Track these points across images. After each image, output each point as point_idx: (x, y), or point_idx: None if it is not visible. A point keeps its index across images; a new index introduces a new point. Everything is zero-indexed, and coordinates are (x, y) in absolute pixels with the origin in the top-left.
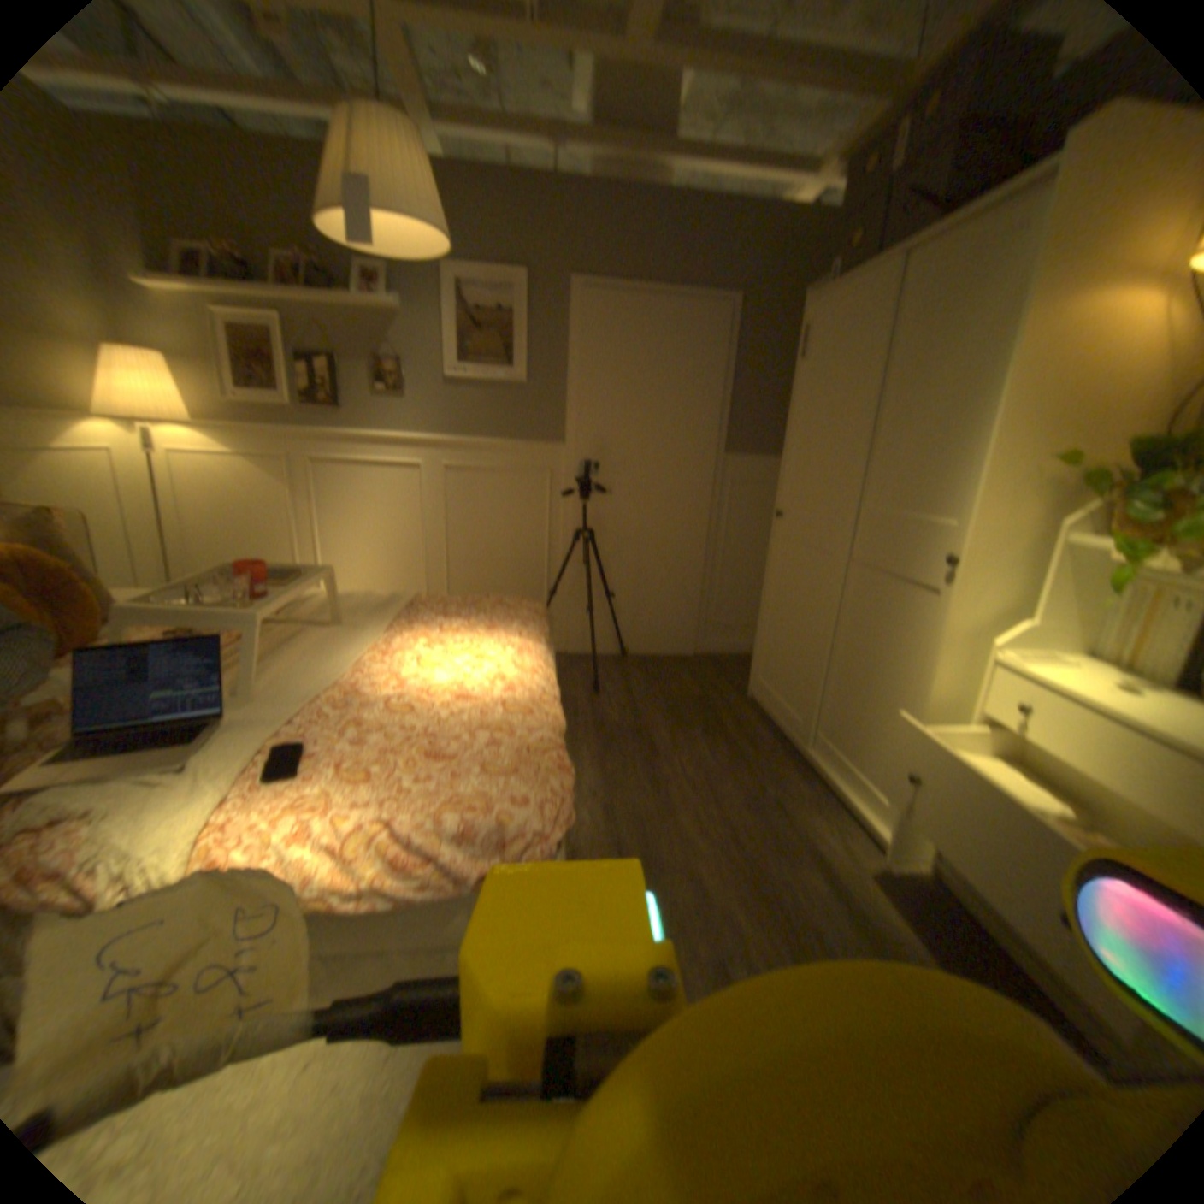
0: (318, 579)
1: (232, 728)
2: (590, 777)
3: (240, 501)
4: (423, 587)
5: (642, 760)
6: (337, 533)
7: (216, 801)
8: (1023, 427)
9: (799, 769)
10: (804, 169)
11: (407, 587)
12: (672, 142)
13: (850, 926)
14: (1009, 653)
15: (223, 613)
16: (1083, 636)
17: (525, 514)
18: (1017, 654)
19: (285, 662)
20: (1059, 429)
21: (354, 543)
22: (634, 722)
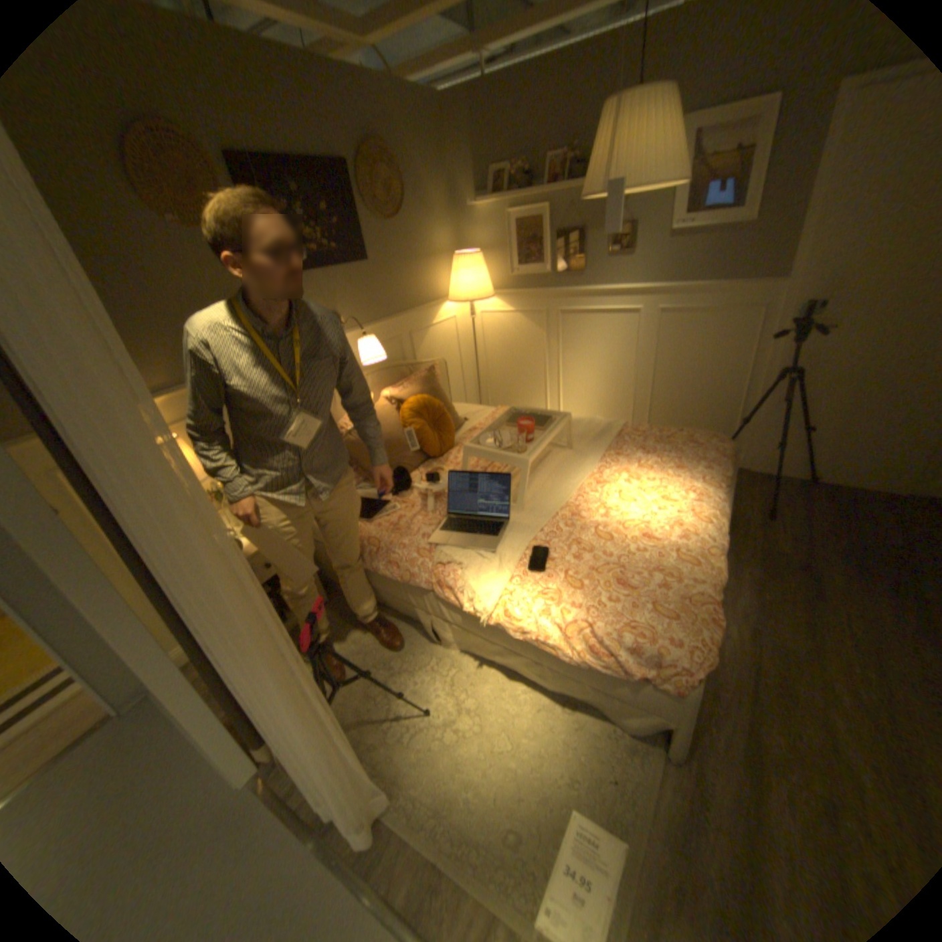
0: (561, 426)
1: (514, 528)
2: (747, 600)
3: (516, 342)
4: (630, 405)
5: (806, 600)
6: (573, 363)
7: (509, 578)
8: None
9: None
10: None
11: (618, 404)
12: None
13: None
14: None
15: (511, 457)
16: None
17: (731, 348)
18: None
19: (540, 480)
20: None
21: (584, 370)
22: (808, 558)
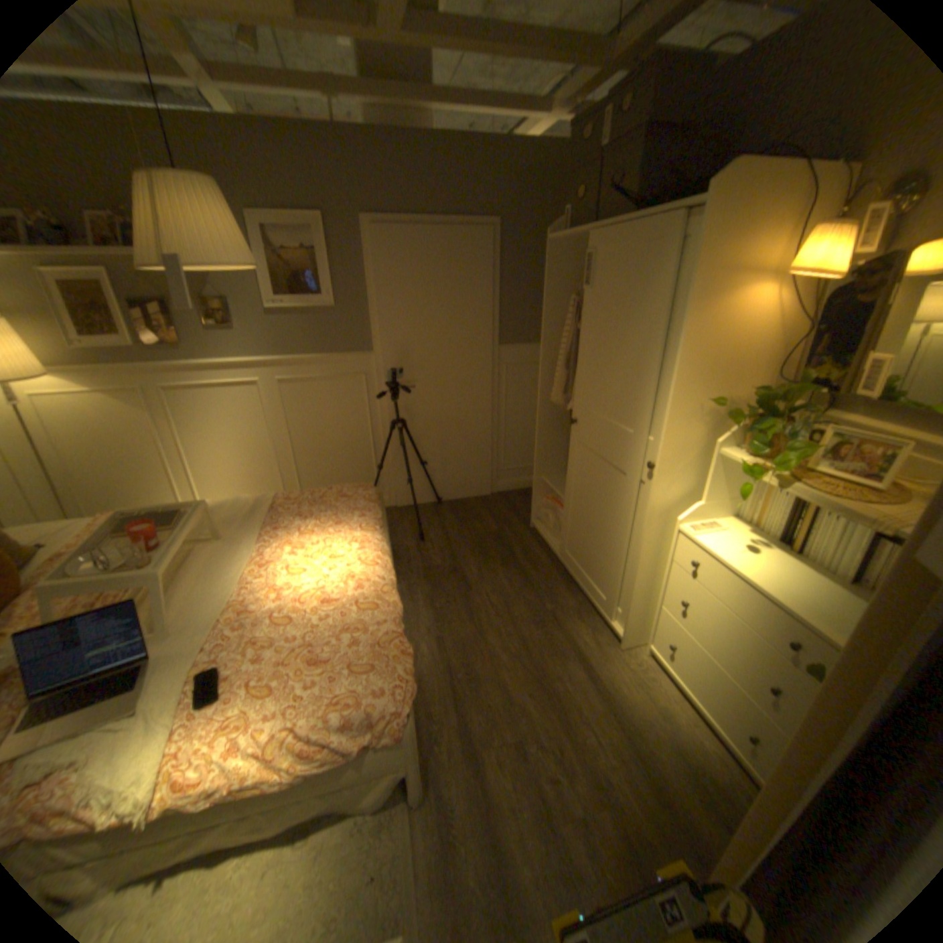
0: (195, 517)
1: (160, 665)
2: (425, 615)
3: (106, 429)
4: (277, 474)
5: (460, 594)
6: (197, 443)
7: (166, 737)
8: (690, 381)
9: (567, 583)
10: (538, 107)
11: (264, 476)
12: (427, 88)
13: (599, 699)
14: (689, 518)
15: (129, 577)
16: (734, 500)
17: (349, 409)
18: (692, 523)
19: (185, 589)
20: (713, 379)
21: (213, 448)
22: (452, 561)
